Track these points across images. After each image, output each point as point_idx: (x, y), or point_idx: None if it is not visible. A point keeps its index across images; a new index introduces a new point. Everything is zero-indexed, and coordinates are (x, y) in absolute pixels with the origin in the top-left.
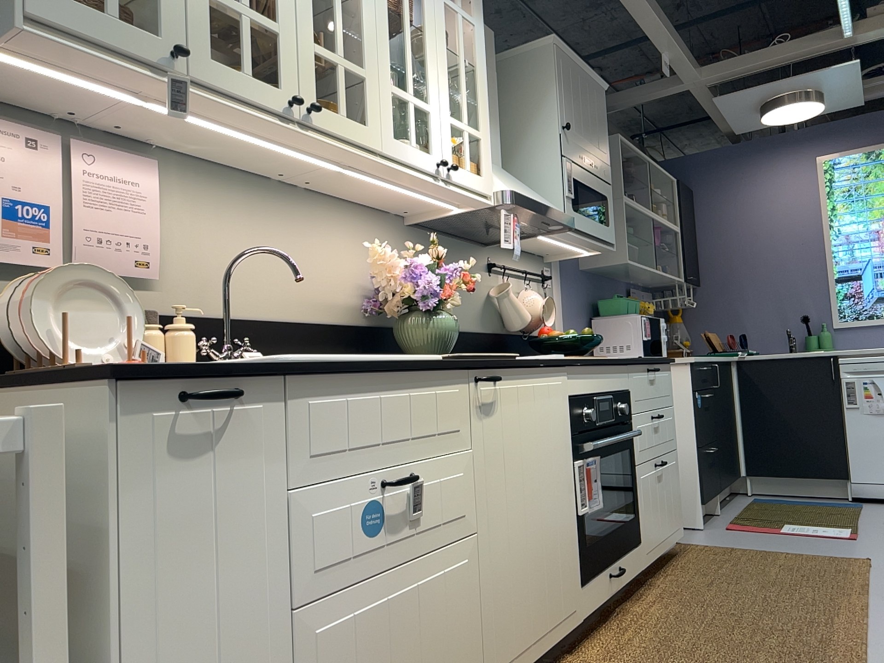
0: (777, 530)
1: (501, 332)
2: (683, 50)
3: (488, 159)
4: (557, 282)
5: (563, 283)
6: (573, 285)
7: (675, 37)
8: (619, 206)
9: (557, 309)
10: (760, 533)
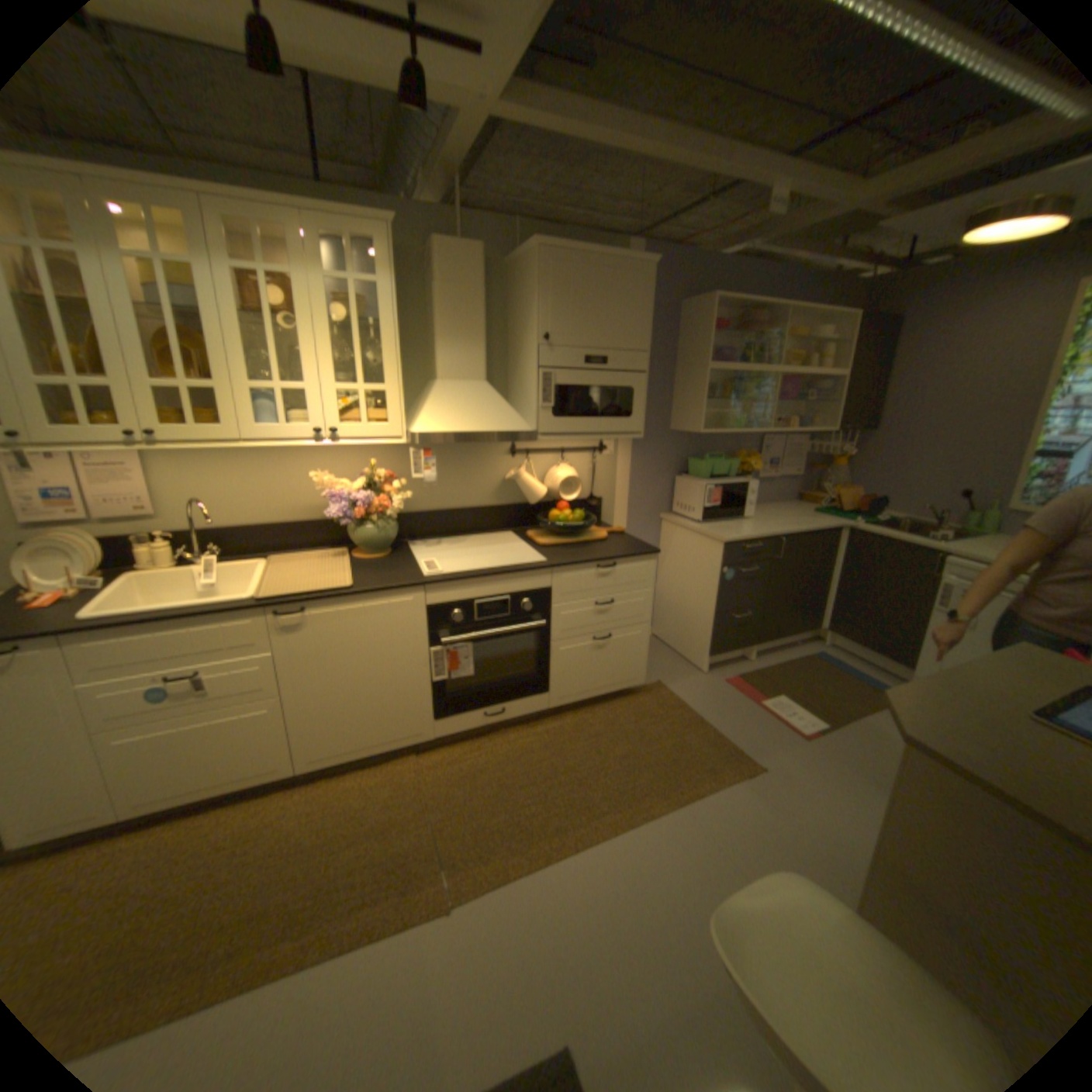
0: (760, 702)
1: (521, 503)
2: (808, 173)
3: (397, 406)
4: (622, 448)
5: (631, 448)
6: (650, 447)
7: (780, 165)
8: (714, 369)
9: (615, 473)
10: (741, 698)
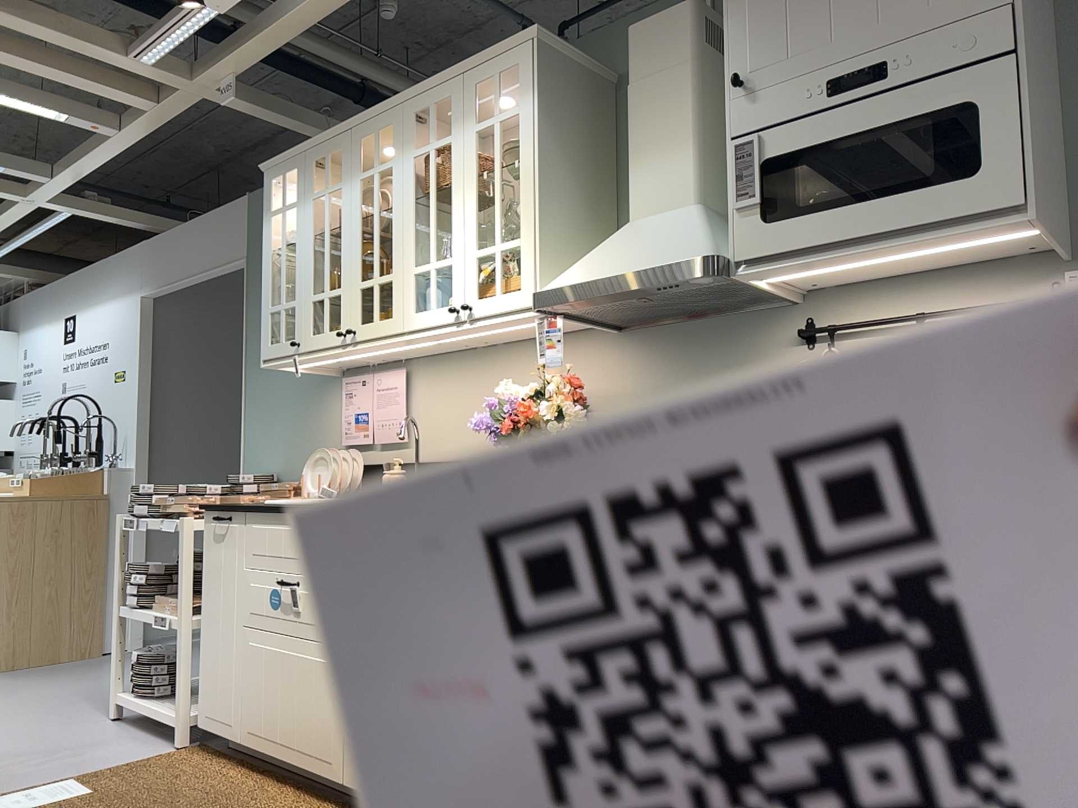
0: None
1: None
2: None
3: (528, 262)
4: None
5: None
6: None
7: None
8: None
9: None
10: None
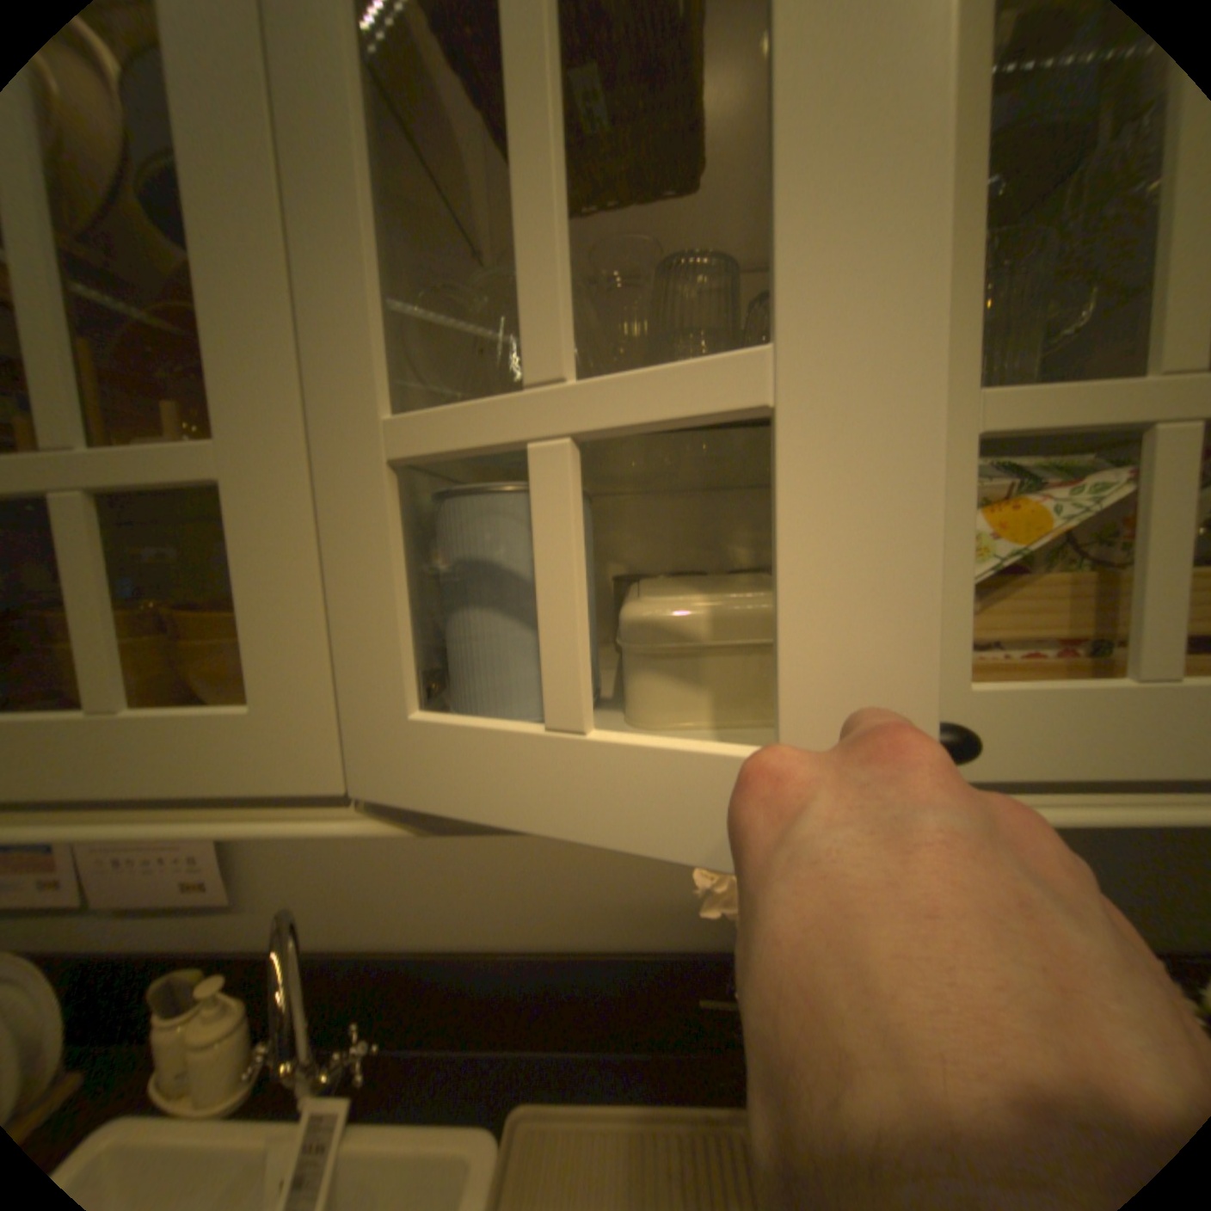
0: None
1: None
2: None
3: None
4: None
5: None
6: None
7: None
8: None
9: None
10: None
